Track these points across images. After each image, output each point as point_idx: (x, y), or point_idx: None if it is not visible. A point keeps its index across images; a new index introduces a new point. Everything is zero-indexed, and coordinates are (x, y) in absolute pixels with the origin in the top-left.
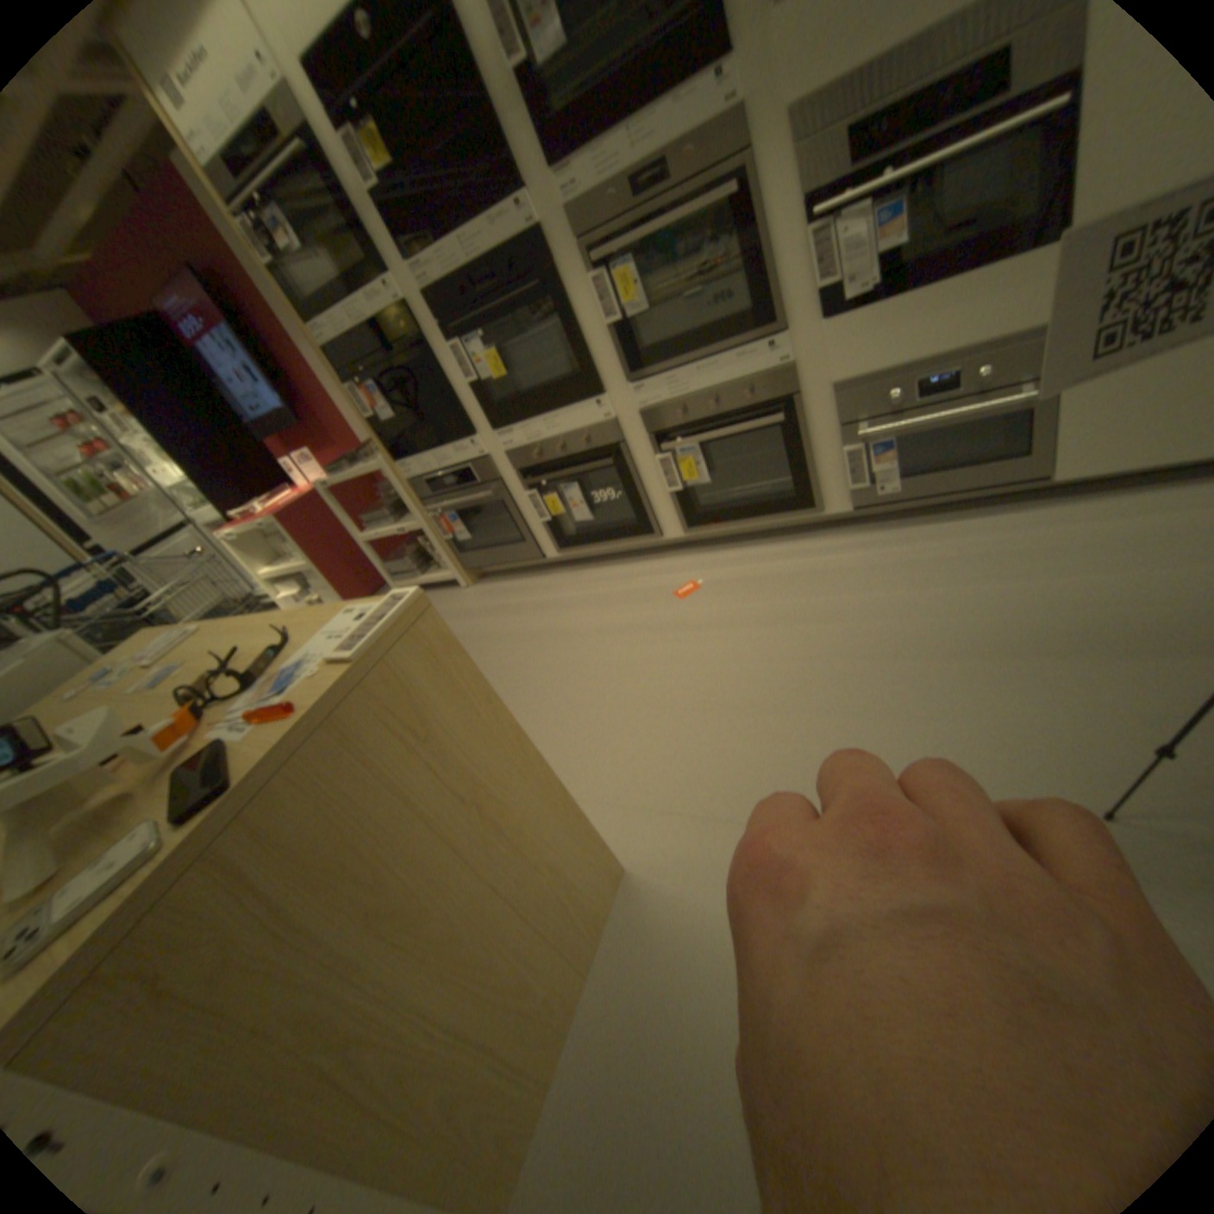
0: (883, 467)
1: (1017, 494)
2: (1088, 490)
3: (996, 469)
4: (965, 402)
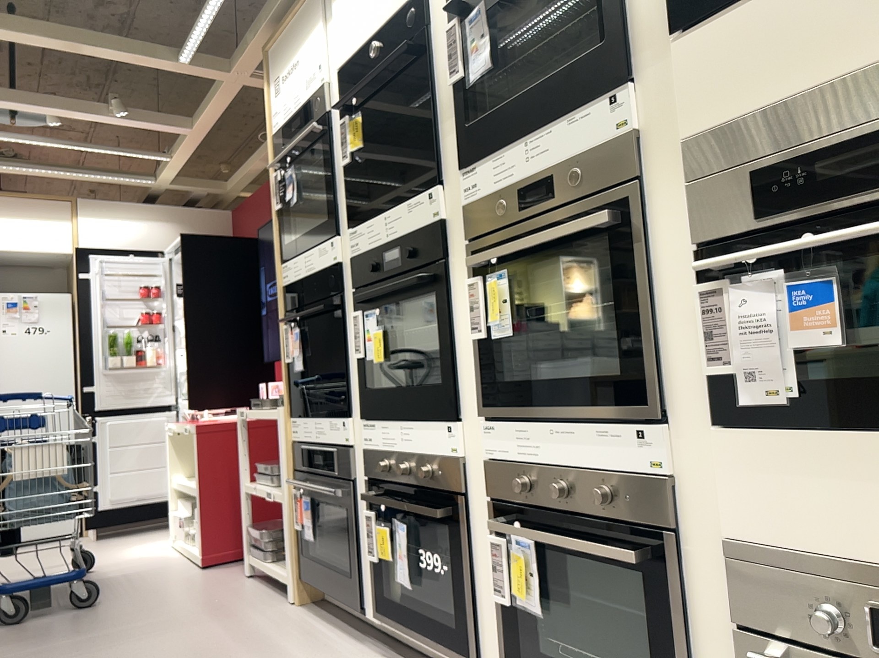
0: None
1: None
2: None
3: None
4: None
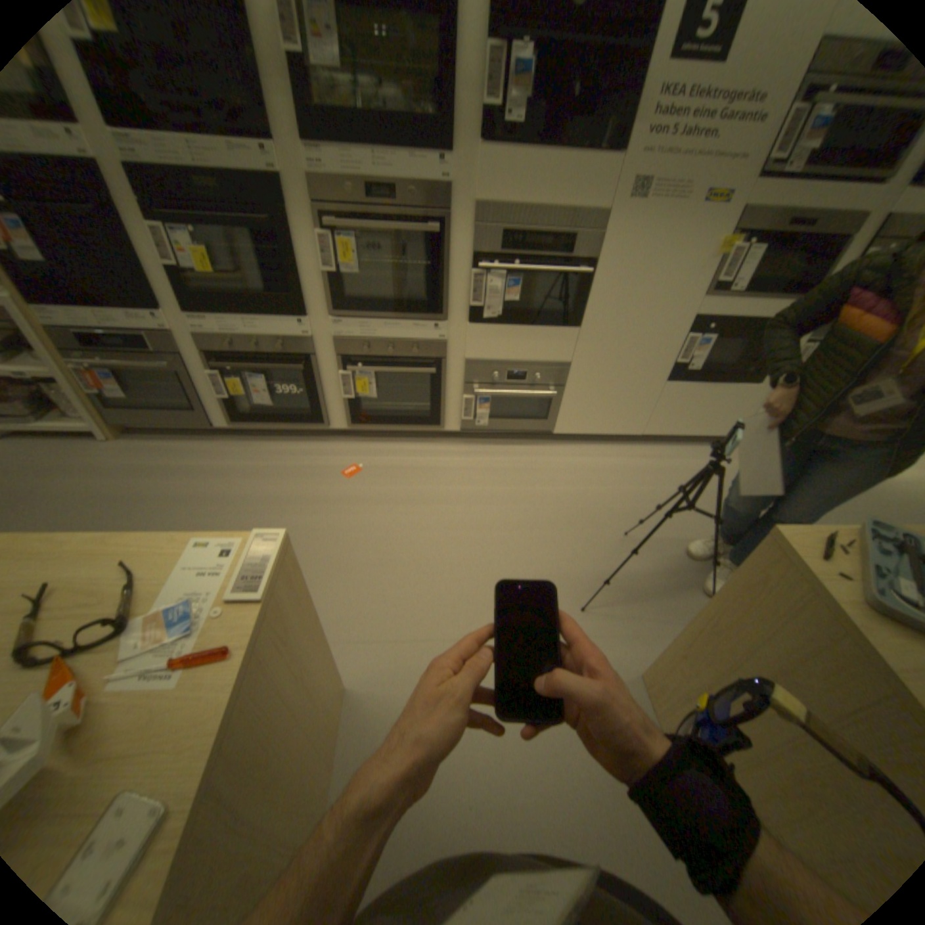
0: (478, 414)
1: (532, 438)
2: (560, 442)
3: (526, 423)
4: (523, 392)
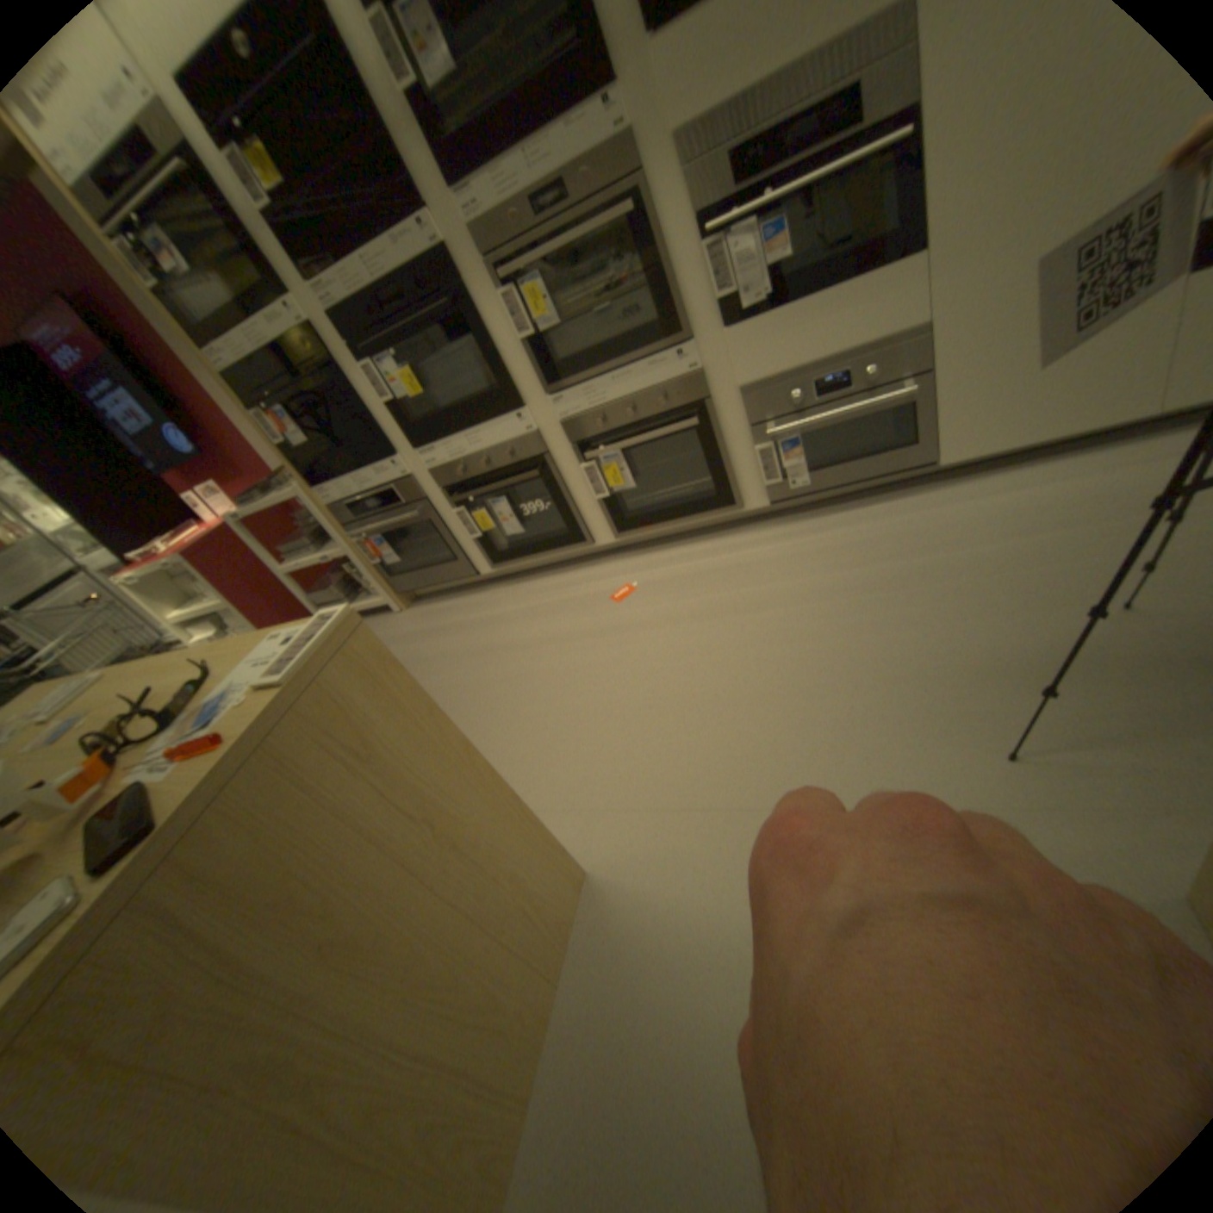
0: (792, 463)
1: (910, 480)
2: (969, 472)
3: (891, 459)
4: (857, 399)
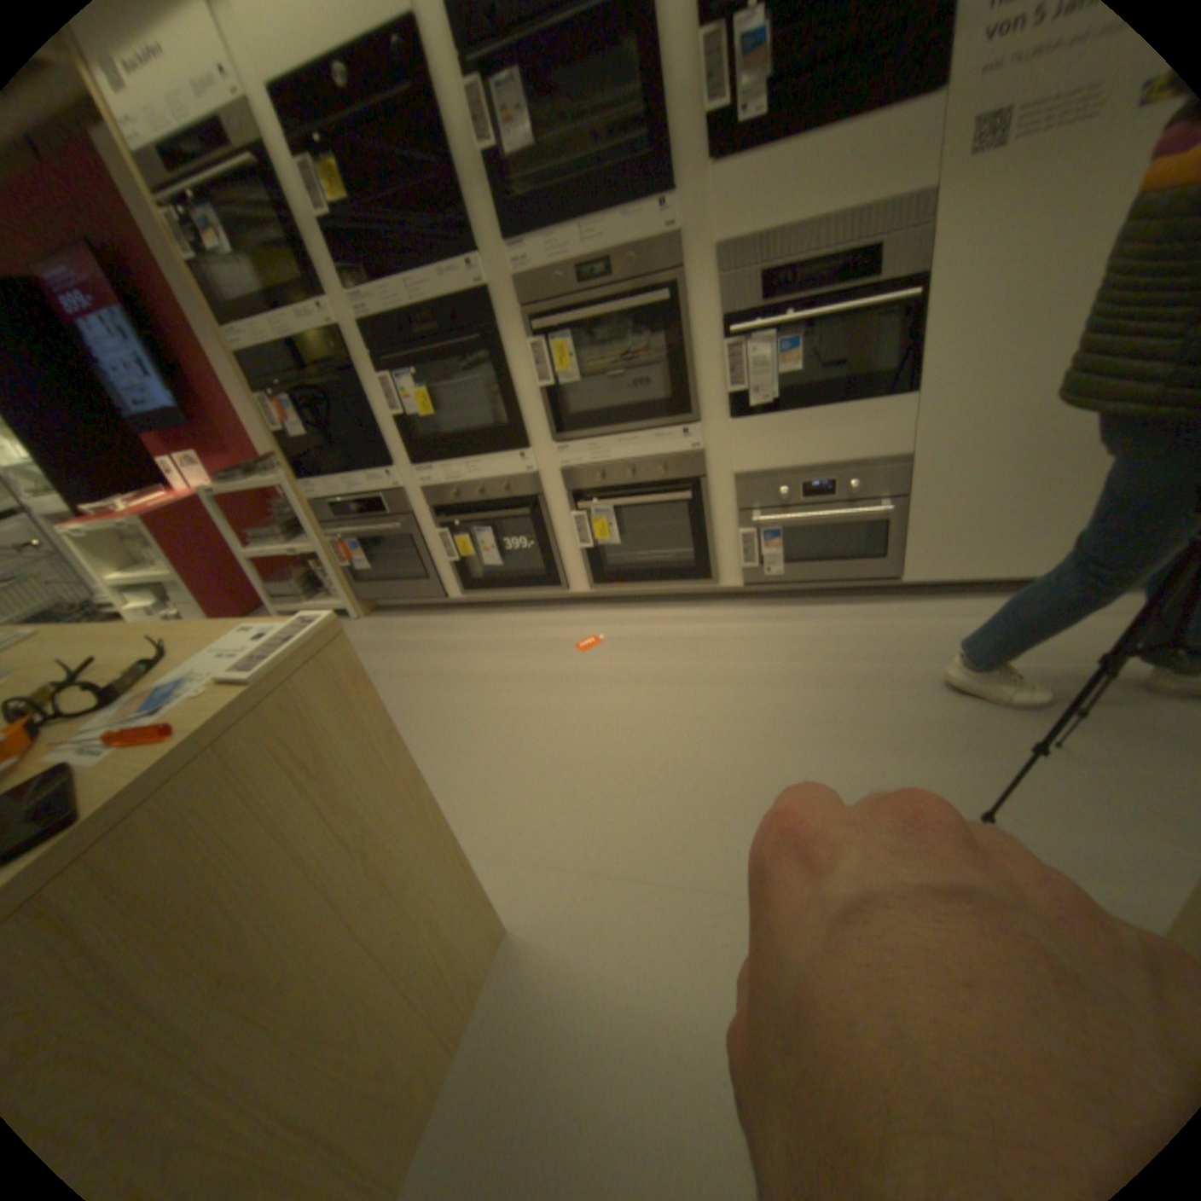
0: (770, 551)
1: (873, 588)
2: (926, 592)
3: (859, 565)
4: (838, 506)
